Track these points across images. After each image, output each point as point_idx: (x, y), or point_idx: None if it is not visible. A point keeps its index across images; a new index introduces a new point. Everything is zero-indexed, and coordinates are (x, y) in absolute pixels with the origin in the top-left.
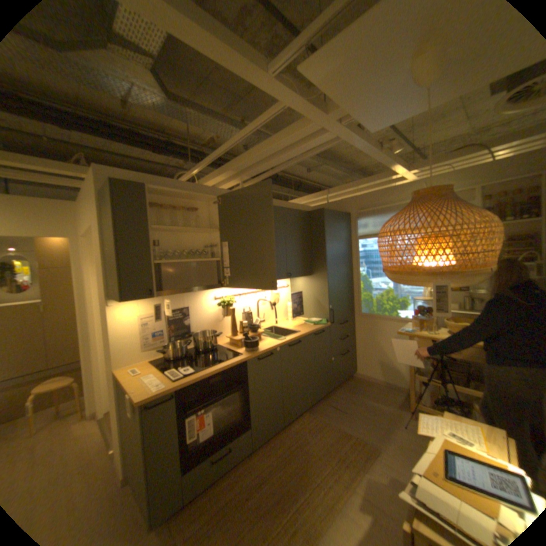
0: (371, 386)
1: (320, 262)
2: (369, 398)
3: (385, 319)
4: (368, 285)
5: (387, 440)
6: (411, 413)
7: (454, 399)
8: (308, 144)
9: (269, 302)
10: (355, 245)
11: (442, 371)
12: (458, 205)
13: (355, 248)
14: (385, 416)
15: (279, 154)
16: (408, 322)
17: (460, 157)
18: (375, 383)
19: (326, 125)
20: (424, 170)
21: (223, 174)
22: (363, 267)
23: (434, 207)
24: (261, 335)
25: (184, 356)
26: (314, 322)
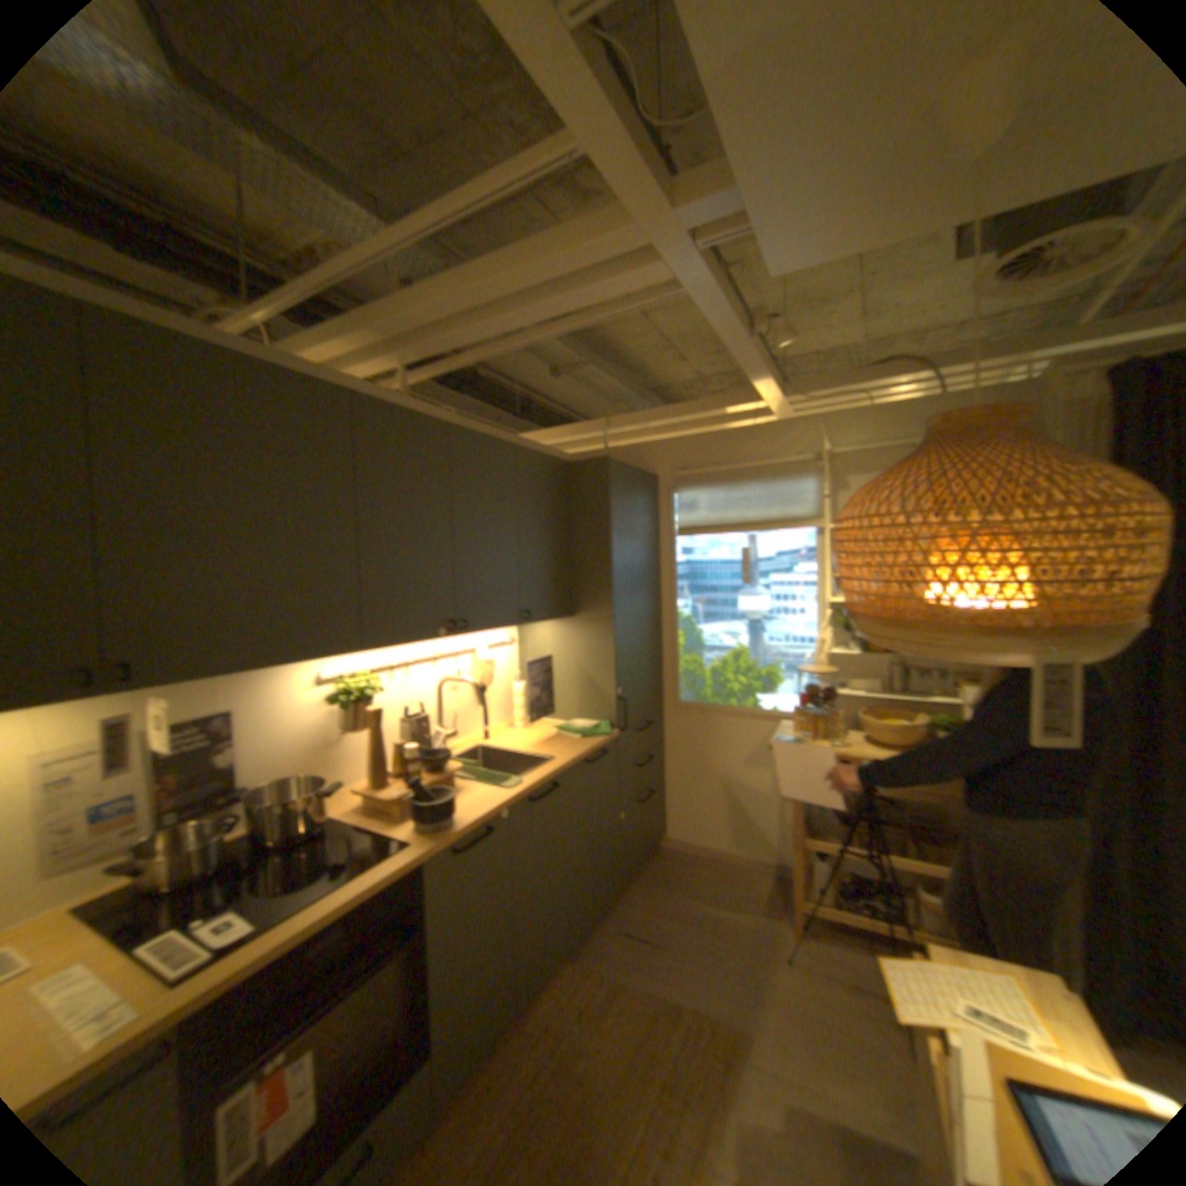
0: (701, 867)
1: (598, 586)
2: (702, 898)
3: (732, 714)
4: (695, 641)
5: (758, 1005)
6: (792, 924)
7: (872, 881)
8: (603, 286)
9: (476, 686)
10: (668, 548)
11: (858, 826)
12: (1067, 456)
13: (668, 557)
14: (744, 940)
15: (523, 302)
16: (778, 719)
17: (884, 380)
18: (708, 858)
19: (655, 243)
20: (818, 397)
21: (357, 335)
22: (686, 598)
23: (1016, 455)
24: (456, 777)
25: (216, 871)
26: (583, 732)
